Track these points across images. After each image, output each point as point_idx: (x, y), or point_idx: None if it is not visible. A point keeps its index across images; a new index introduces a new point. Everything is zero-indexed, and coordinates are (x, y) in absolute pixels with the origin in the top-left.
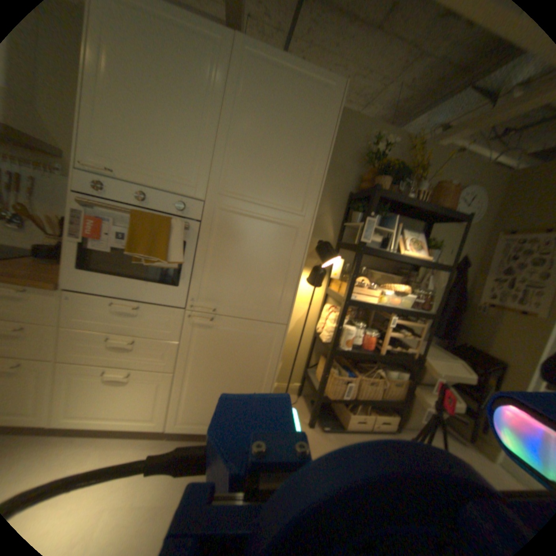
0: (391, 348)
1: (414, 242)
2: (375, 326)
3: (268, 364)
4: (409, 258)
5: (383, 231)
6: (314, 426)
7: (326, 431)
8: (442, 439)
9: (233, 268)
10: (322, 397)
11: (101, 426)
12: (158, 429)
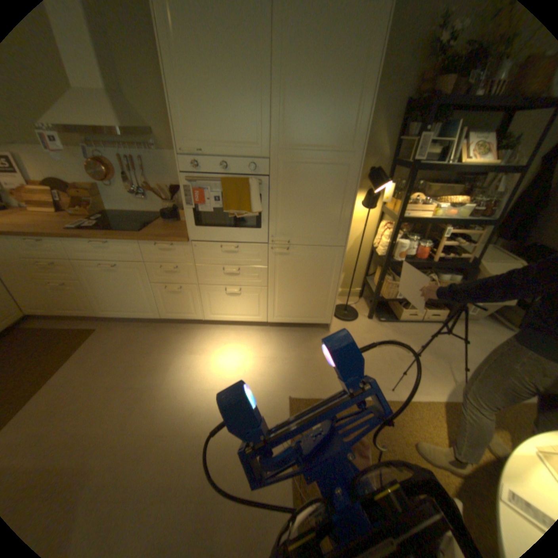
0: (445, 254)
1: (479, 145)
2: (429, 236)
3: (331, 276)
4: (468, 166)
5: (443, 139)
6: (371, 317)
7: (381, 320)
8: (488, 325)
9: (297, 209)
10: (377, 297)
11: (230, 318)
12: (263, 319)
